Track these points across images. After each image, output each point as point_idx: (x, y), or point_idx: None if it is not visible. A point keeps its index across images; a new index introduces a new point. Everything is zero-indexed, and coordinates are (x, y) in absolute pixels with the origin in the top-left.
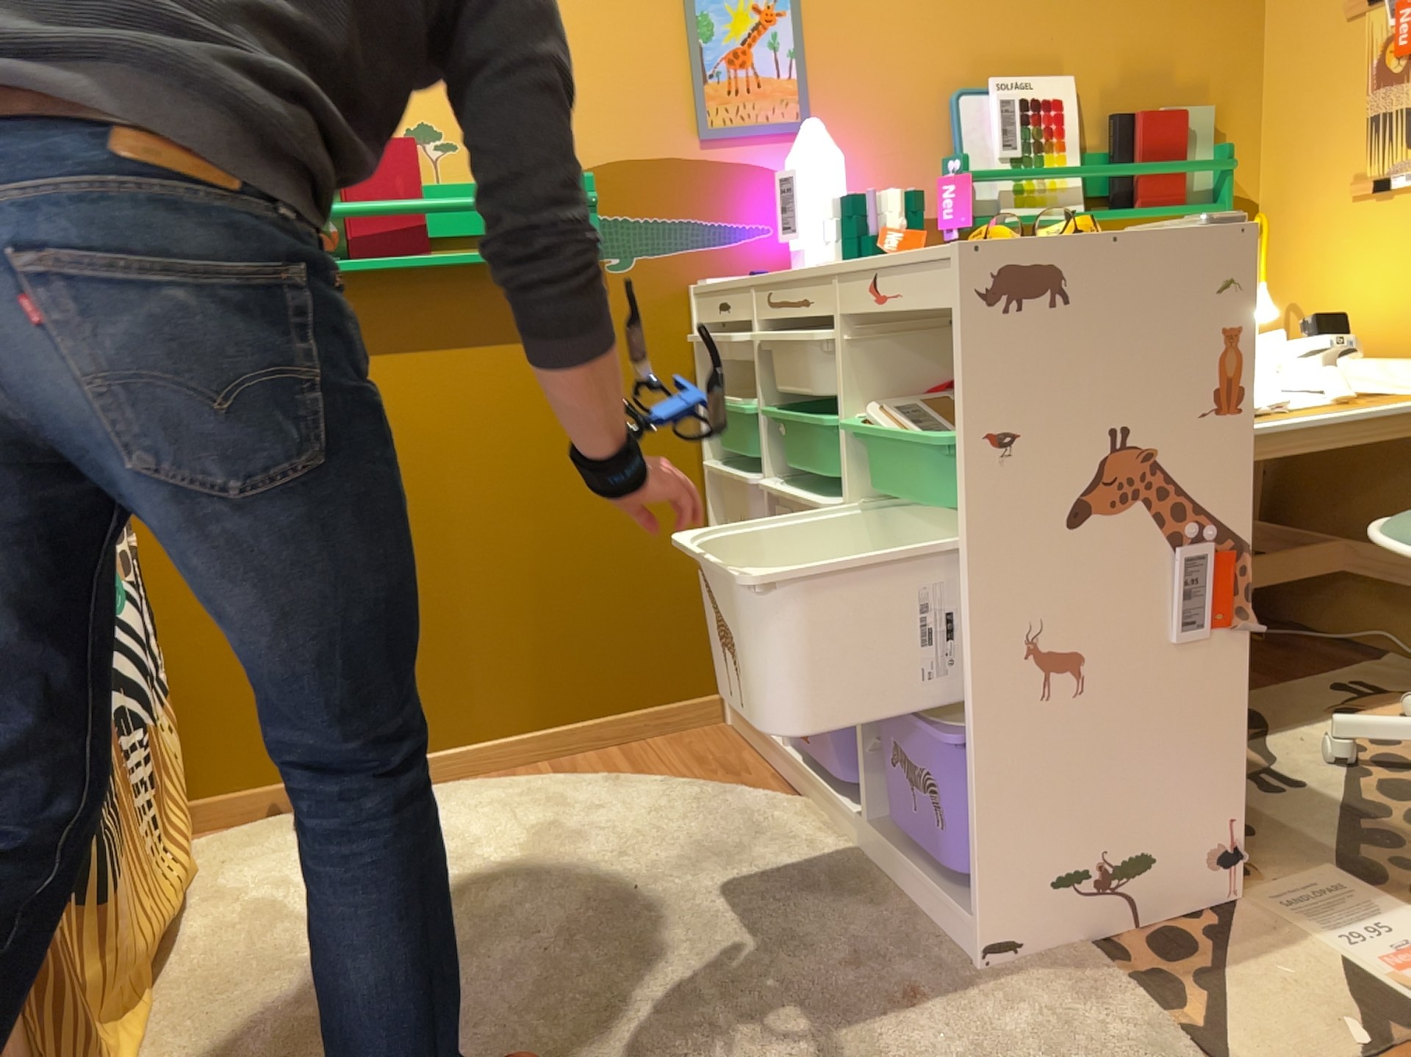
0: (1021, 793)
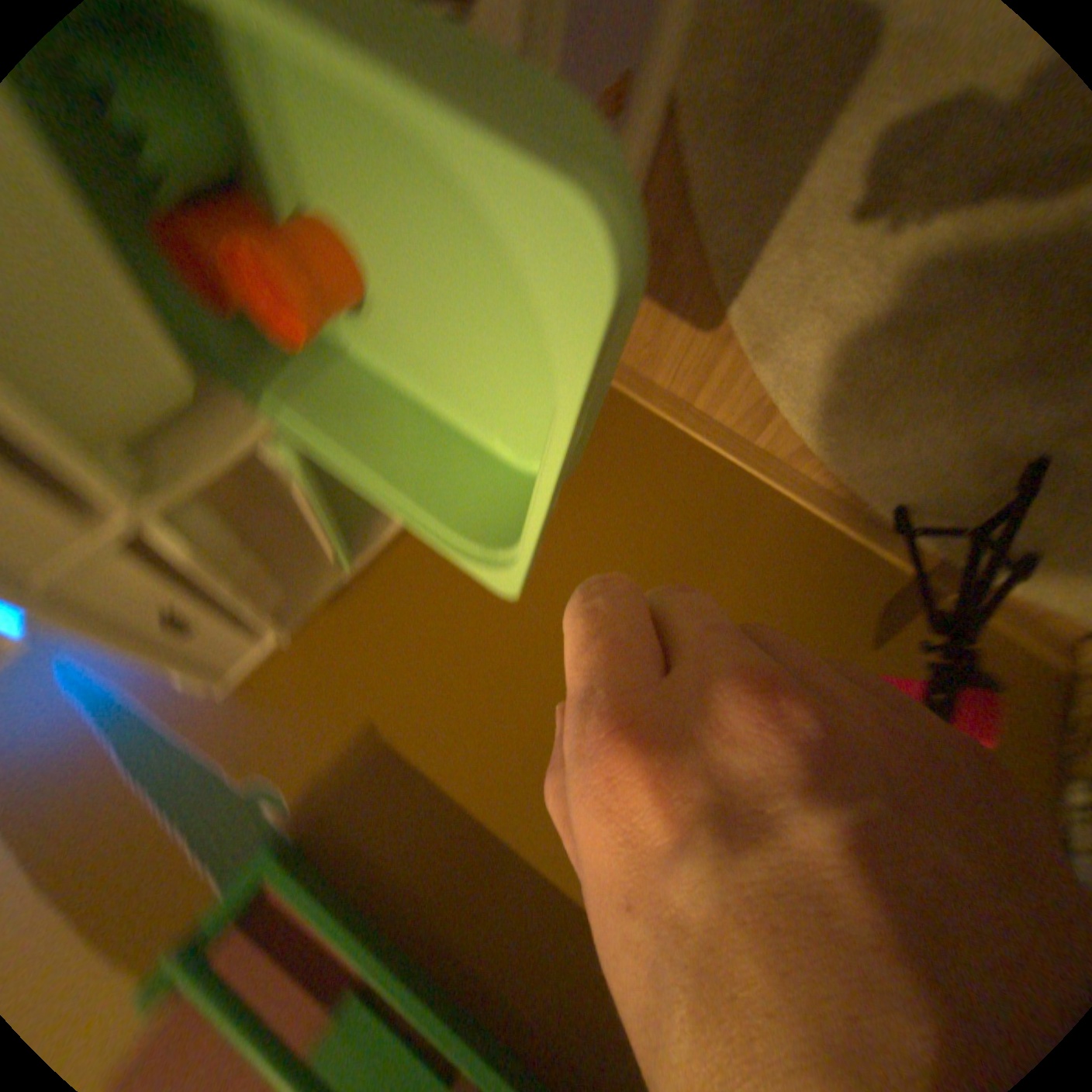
0: None
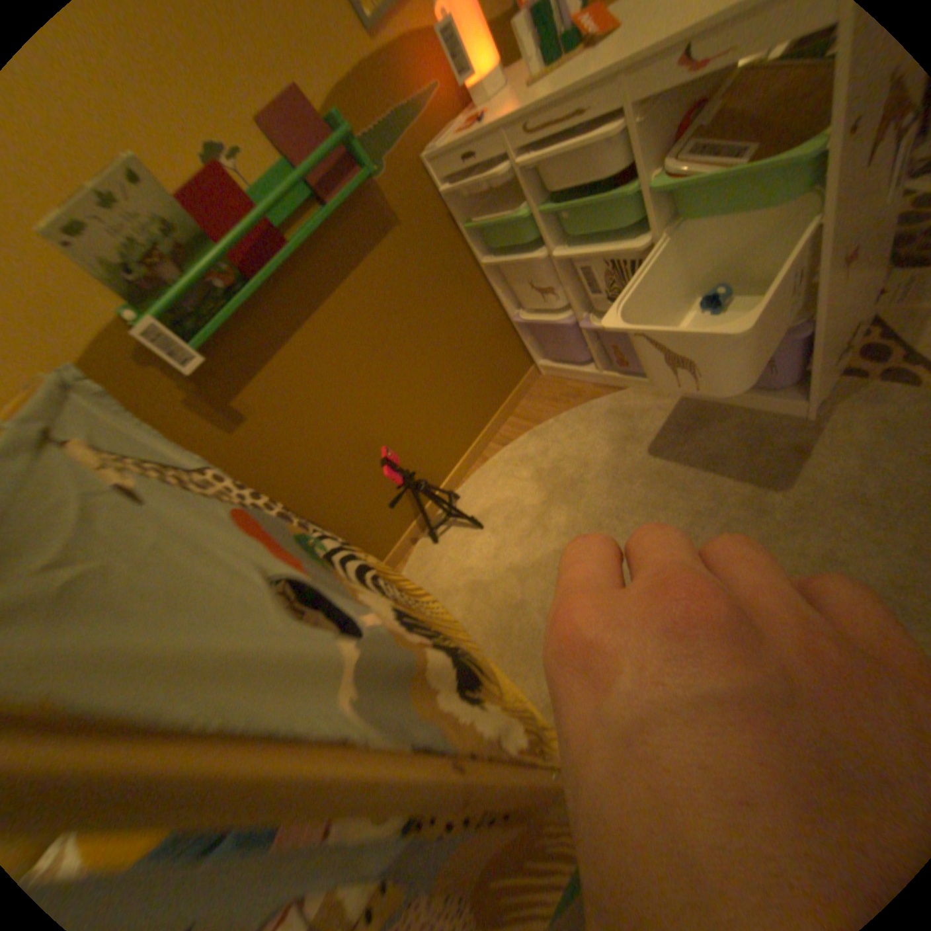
0: (834, 331)
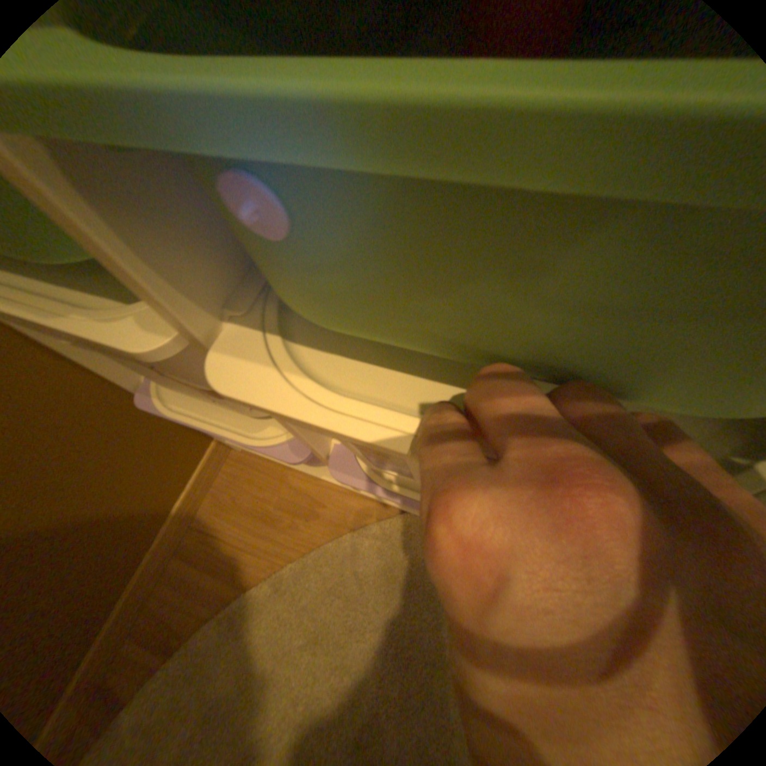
0: None
